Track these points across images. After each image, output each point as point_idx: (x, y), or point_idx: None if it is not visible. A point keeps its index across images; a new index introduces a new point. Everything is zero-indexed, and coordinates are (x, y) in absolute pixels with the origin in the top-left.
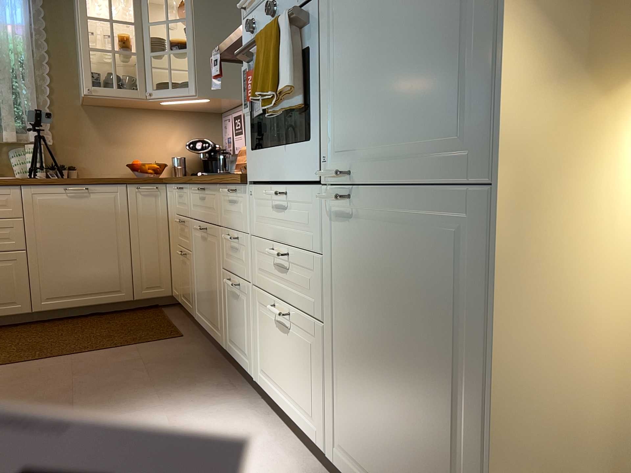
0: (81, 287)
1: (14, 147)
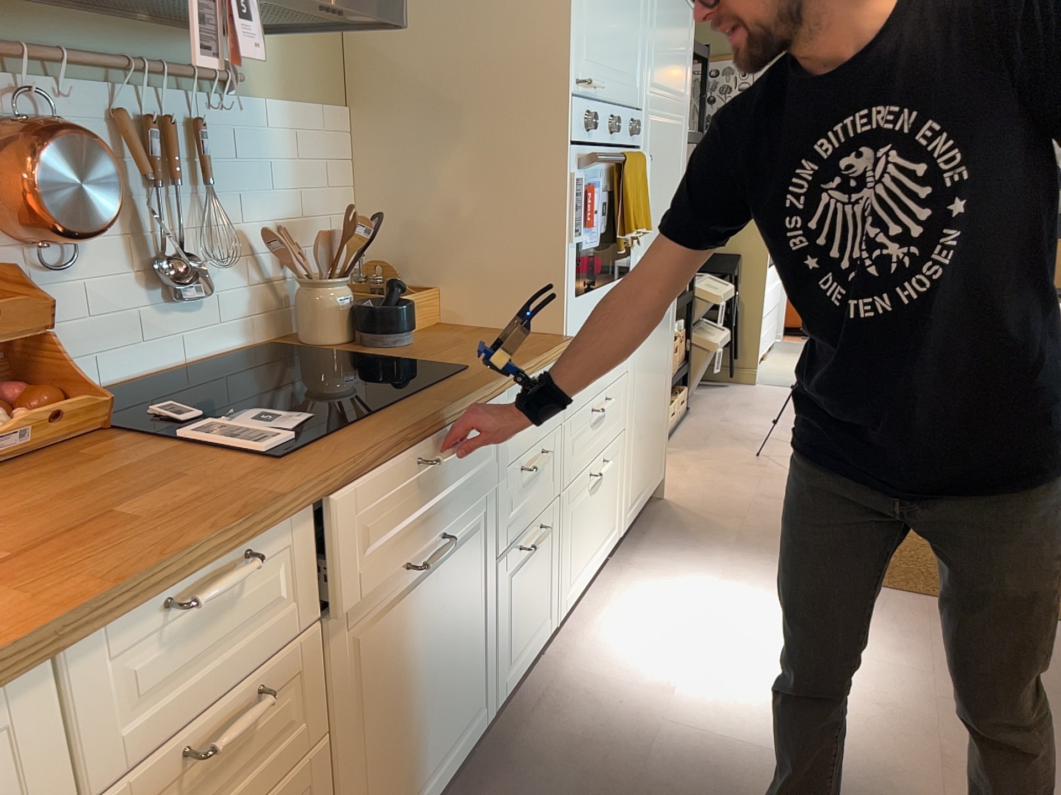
0: None
1: None
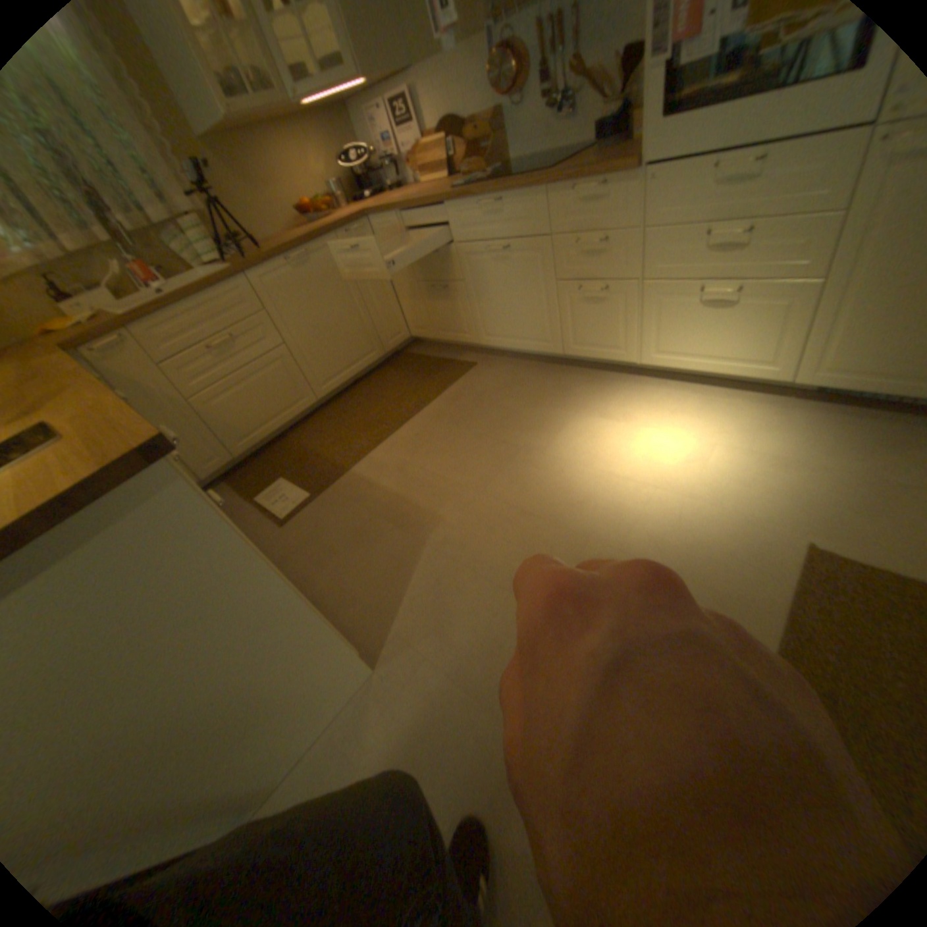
0: (343, 359)
1: (156, 225)
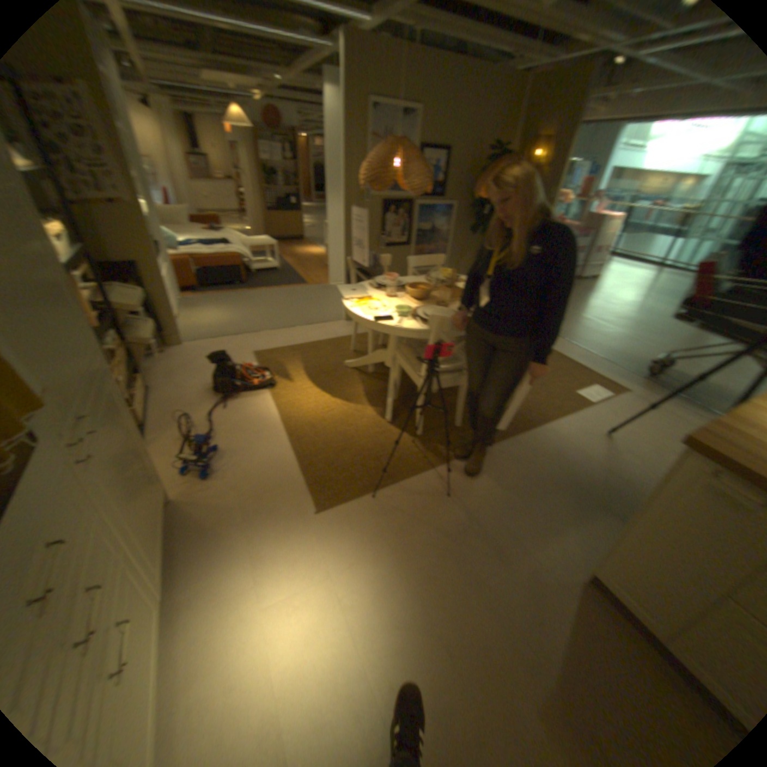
0: None
1: None
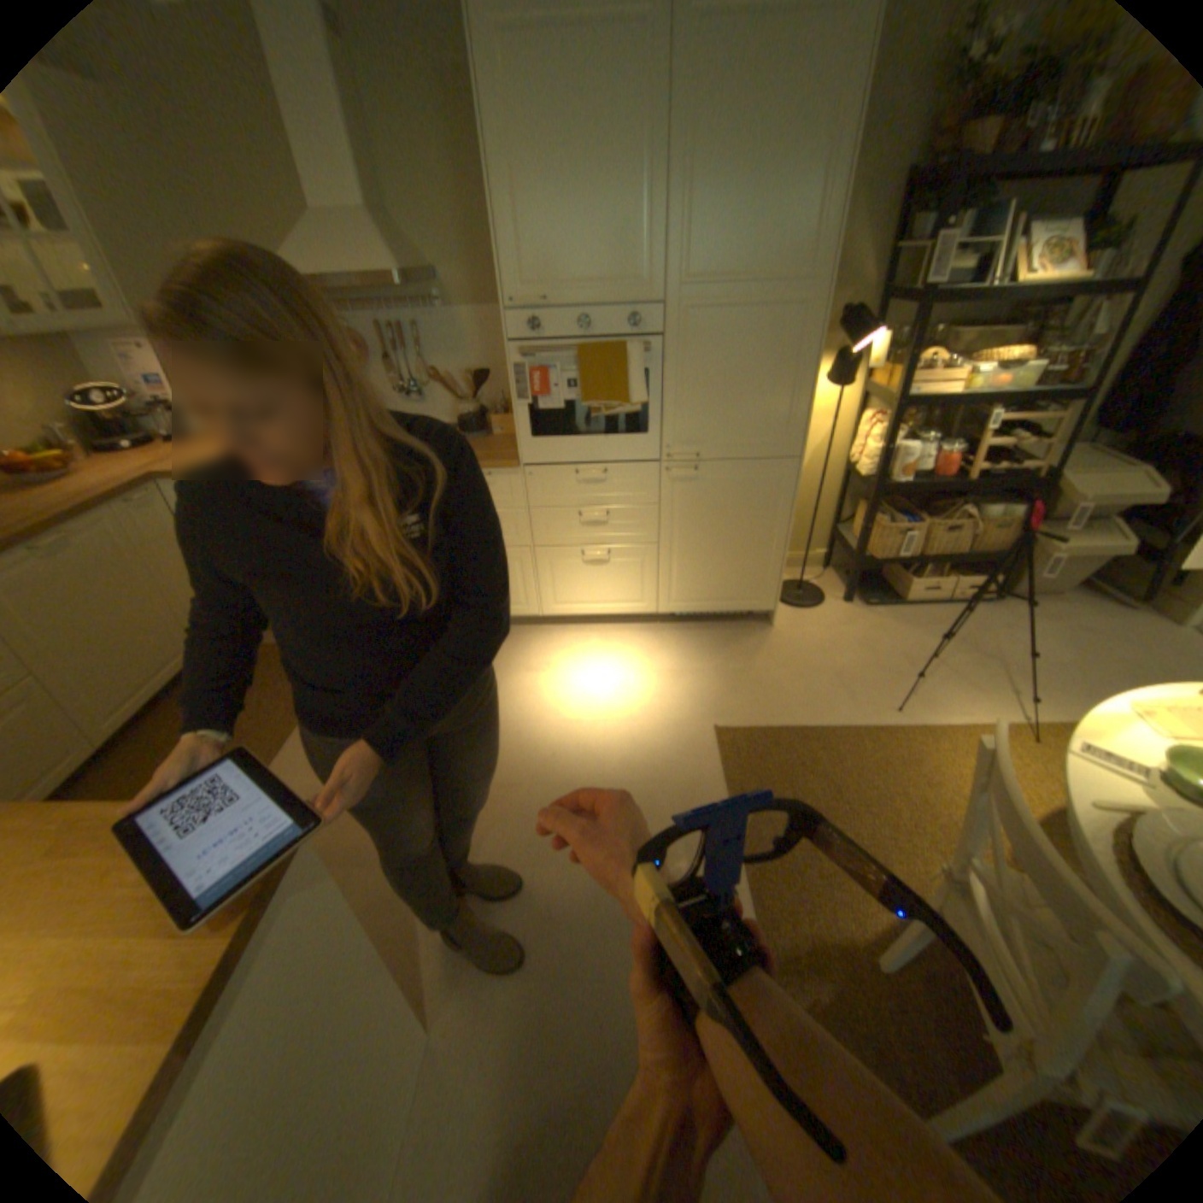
0: (135, 677)
1: None
